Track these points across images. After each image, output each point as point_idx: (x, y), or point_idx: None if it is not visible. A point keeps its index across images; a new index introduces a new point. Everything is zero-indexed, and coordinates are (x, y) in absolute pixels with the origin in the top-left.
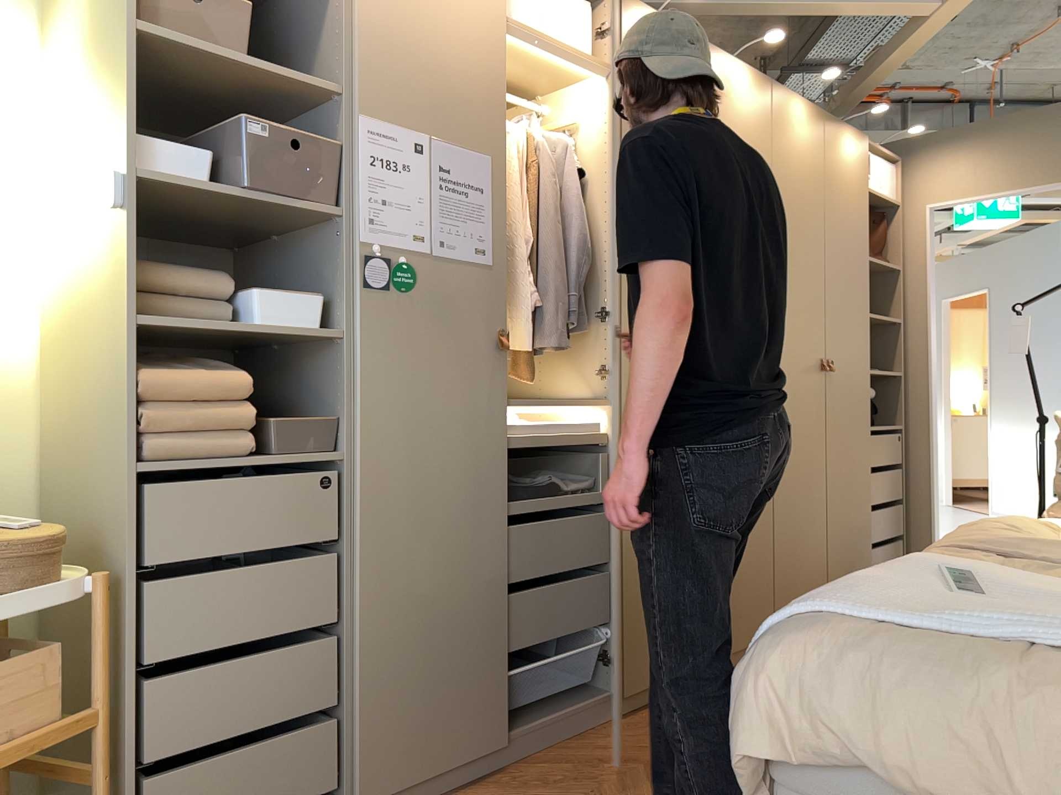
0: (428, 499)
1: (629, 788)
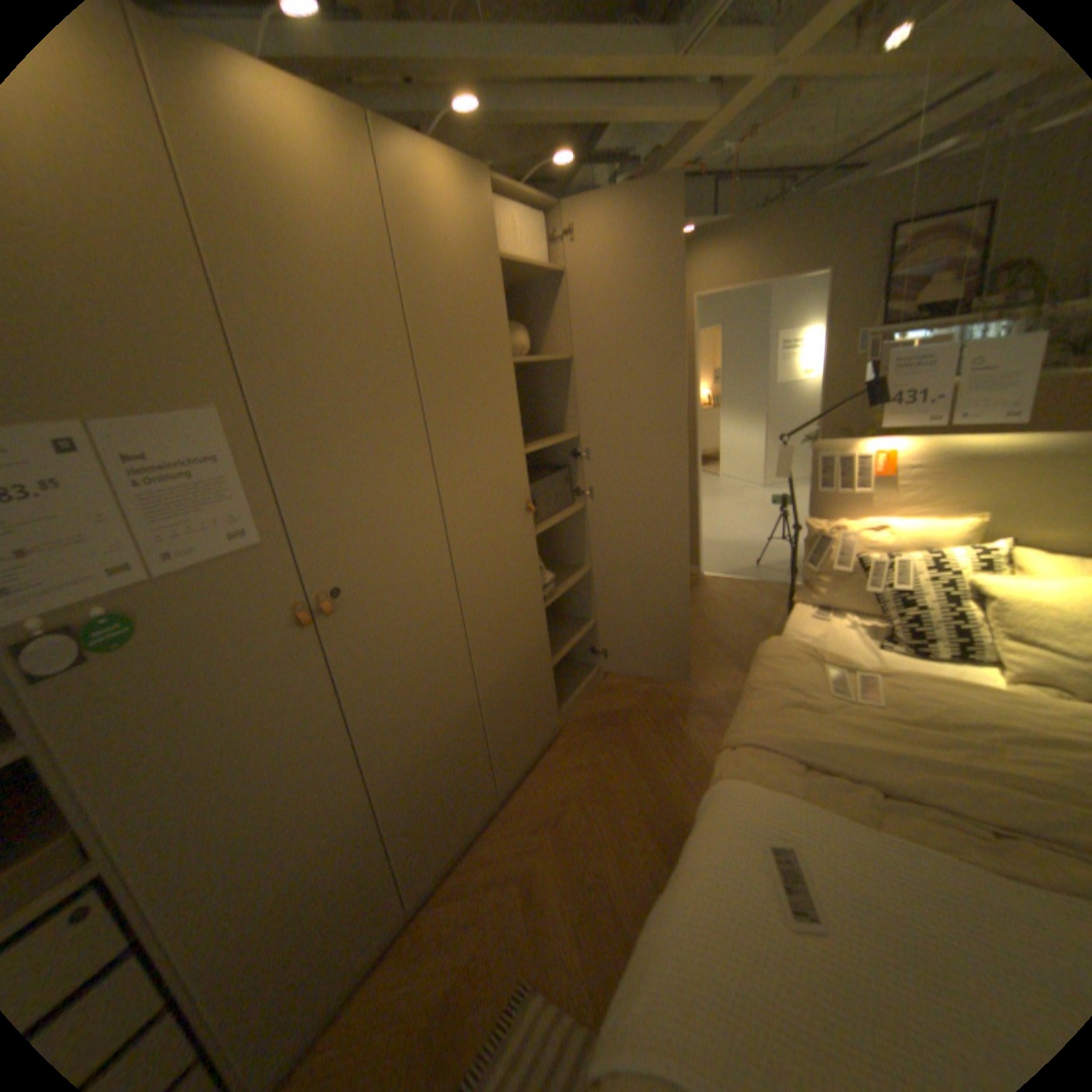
0: (251, 819)
1: (506, 925)
